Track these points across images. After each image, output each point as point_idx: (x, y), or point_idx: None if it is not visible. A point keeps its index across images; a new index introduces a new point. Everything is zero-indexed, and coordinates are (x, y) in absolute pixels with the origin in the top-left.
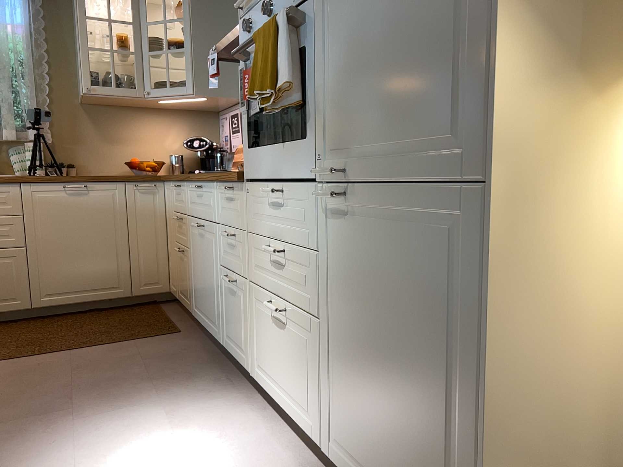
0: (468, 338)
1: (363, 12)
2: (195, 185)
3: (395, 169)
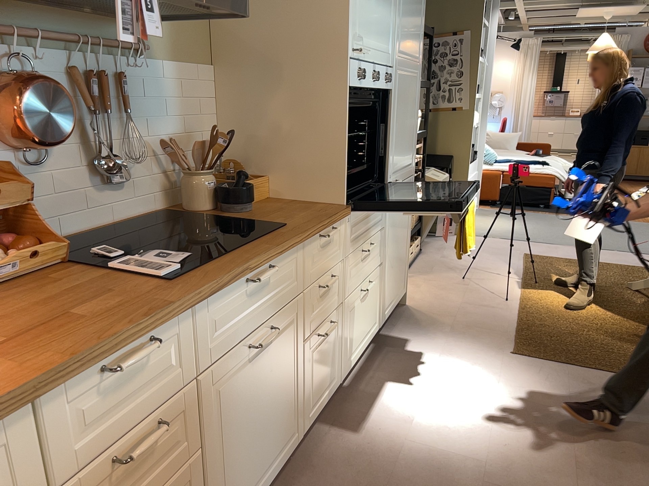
0: (408, 218)
1: (401, 114)
2: (248, 277)
3: (403, 175)
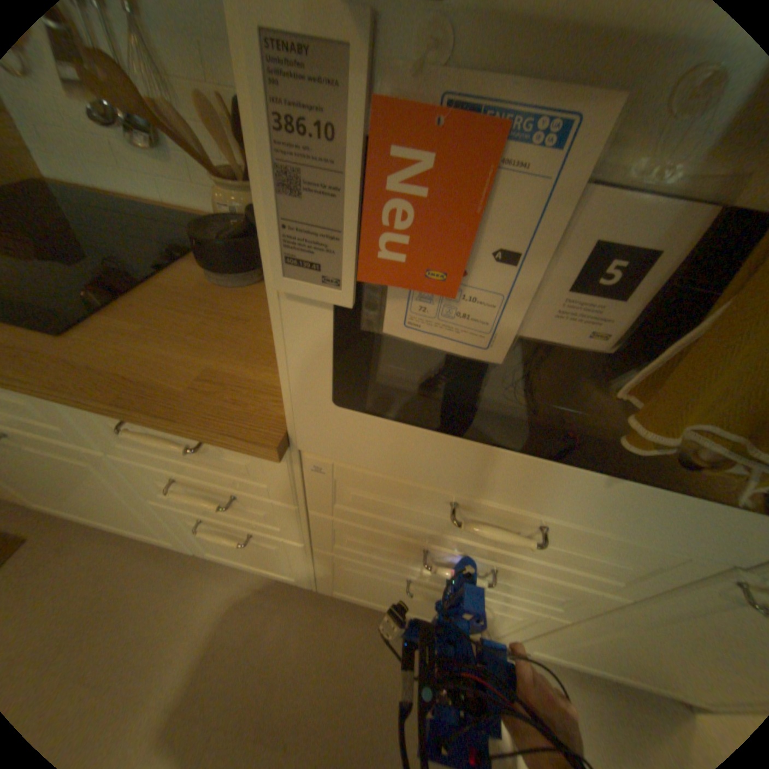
0: None
1: None
2: None
3: None
